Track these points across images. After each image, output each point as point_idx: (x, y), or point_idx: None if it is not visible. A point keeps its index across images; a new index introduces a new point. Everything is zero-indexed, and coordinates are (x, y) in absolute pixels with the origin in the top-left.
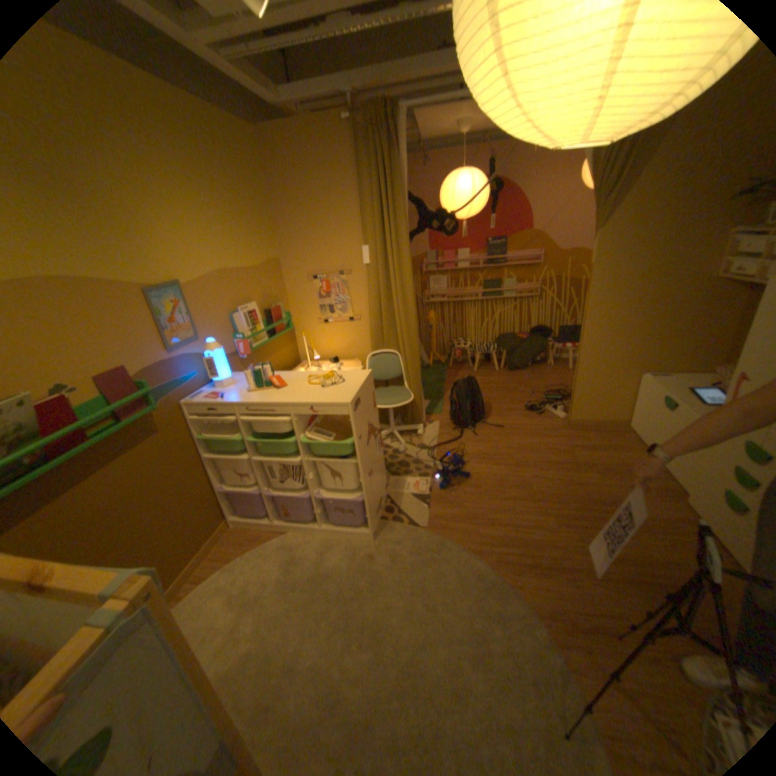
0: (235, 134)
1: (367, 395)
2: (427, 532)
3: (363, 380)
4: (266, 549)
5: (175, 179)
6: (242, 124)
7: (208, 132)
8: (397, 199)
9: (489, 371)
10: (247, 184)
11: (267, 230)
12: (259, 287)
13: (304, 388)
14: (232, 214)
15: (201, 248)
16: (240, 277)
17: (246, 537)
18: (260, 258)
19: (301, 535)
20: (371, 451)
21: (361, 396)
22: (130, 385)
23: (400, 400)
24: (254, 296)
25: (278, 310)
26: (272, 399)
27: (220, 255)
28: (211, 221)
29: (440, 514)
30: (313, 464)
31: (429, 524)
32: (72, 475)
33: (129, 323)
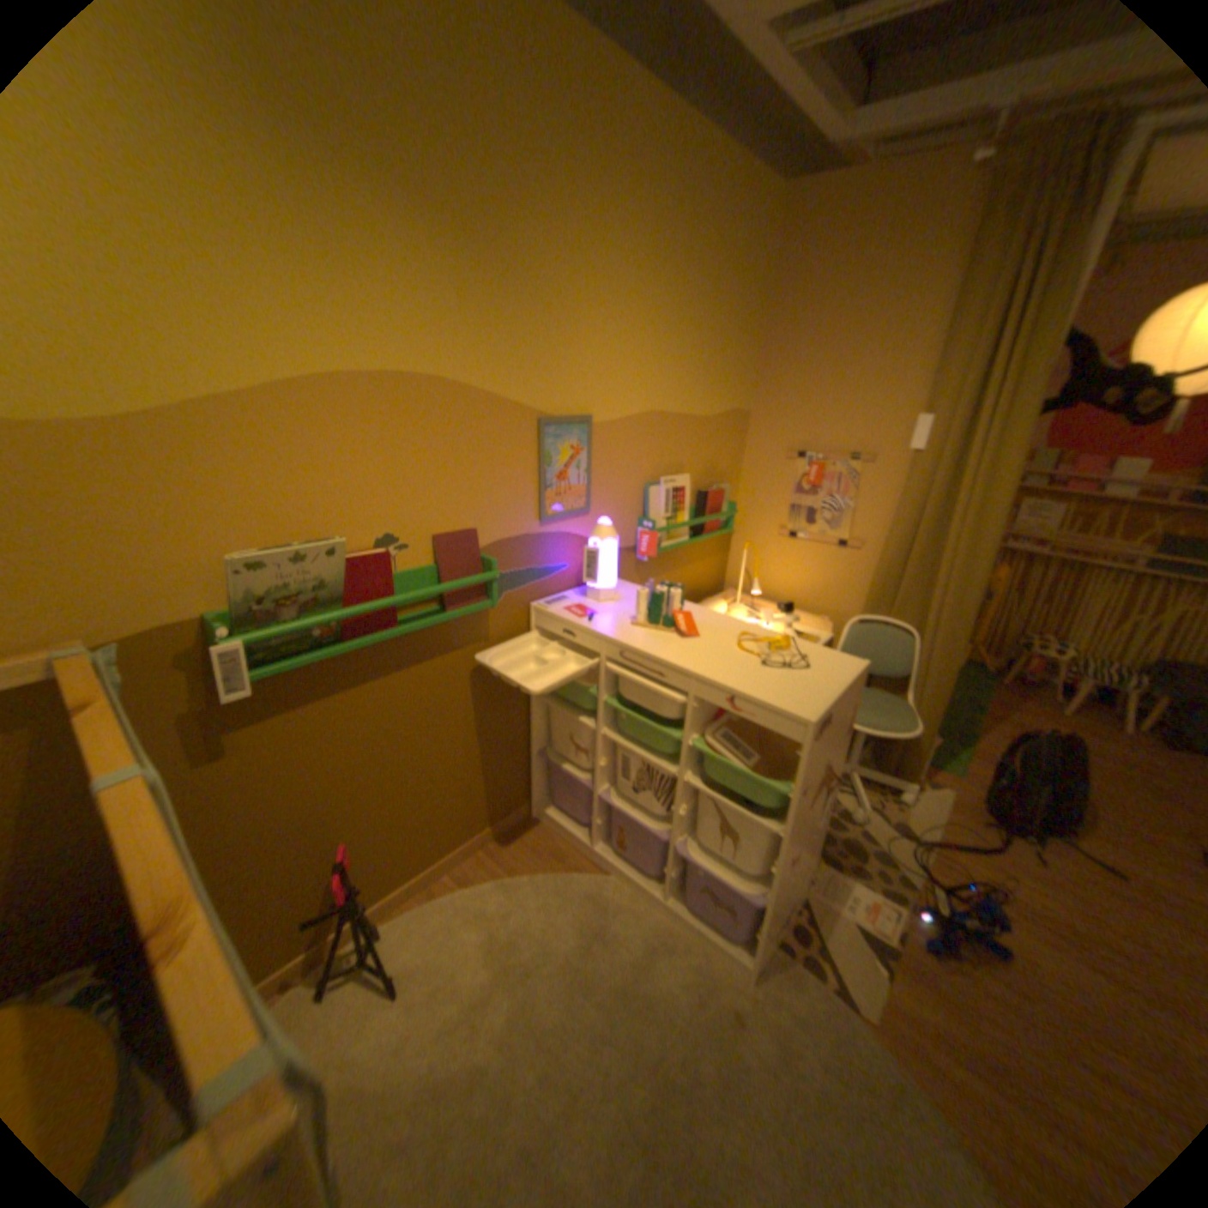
0: (755, 192)
1: (847, 709)
2: (875, 1040)
3: (849, 679)
4: (570, 886)
5: (640, 255)
6: (771, 176)
7: (715, 183)
8: (1045, 330)
9: (1106, 728)
10: (743, 279)
11: (748, 360)
12: (703, 451)
13: (727, 652)
14: (705, 324)
15: (640, 371)
16: (680, 428)
17: (549, 846)
18: (720, 405)
19: (629, 893)
20: (812, 819)
21: (836, 711)
22: (475, 560)
23: (893, 728)
24: (691, 464)
25: (719, 496)
26: (667, 652)
27: (663, 388)
28: (669, 330)
29: (917, 1014)
30: (695, 790)
31: (885, 1022)
32: (364, 667)
33: (504, 466)
